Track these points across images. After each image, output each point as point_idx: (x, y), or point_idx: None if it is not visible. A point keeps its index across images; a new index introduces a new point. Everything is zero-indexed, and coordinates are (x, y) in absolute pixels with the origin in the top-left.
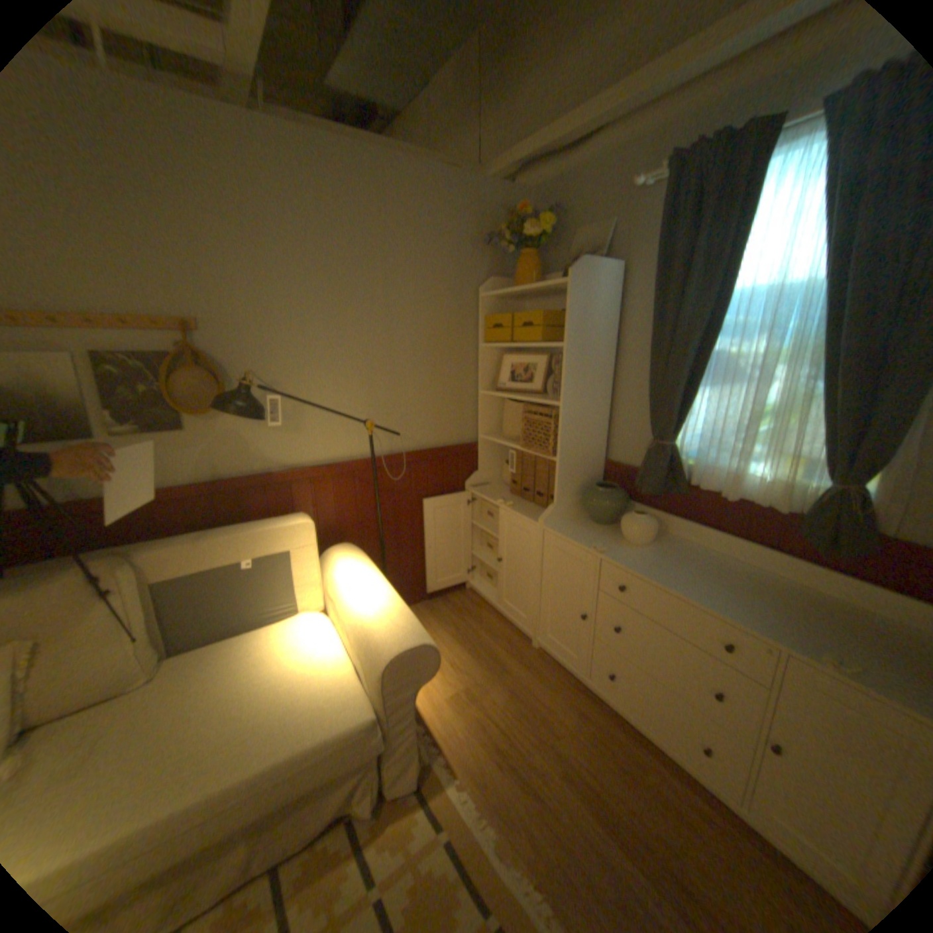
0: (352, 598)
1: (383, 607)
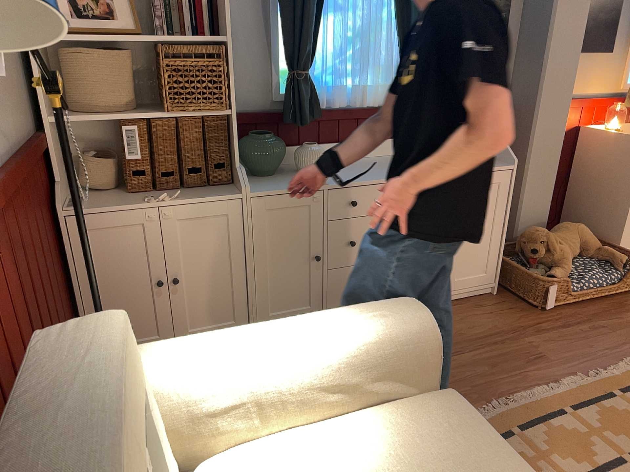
0: (284, 354)
1: (330, 321)
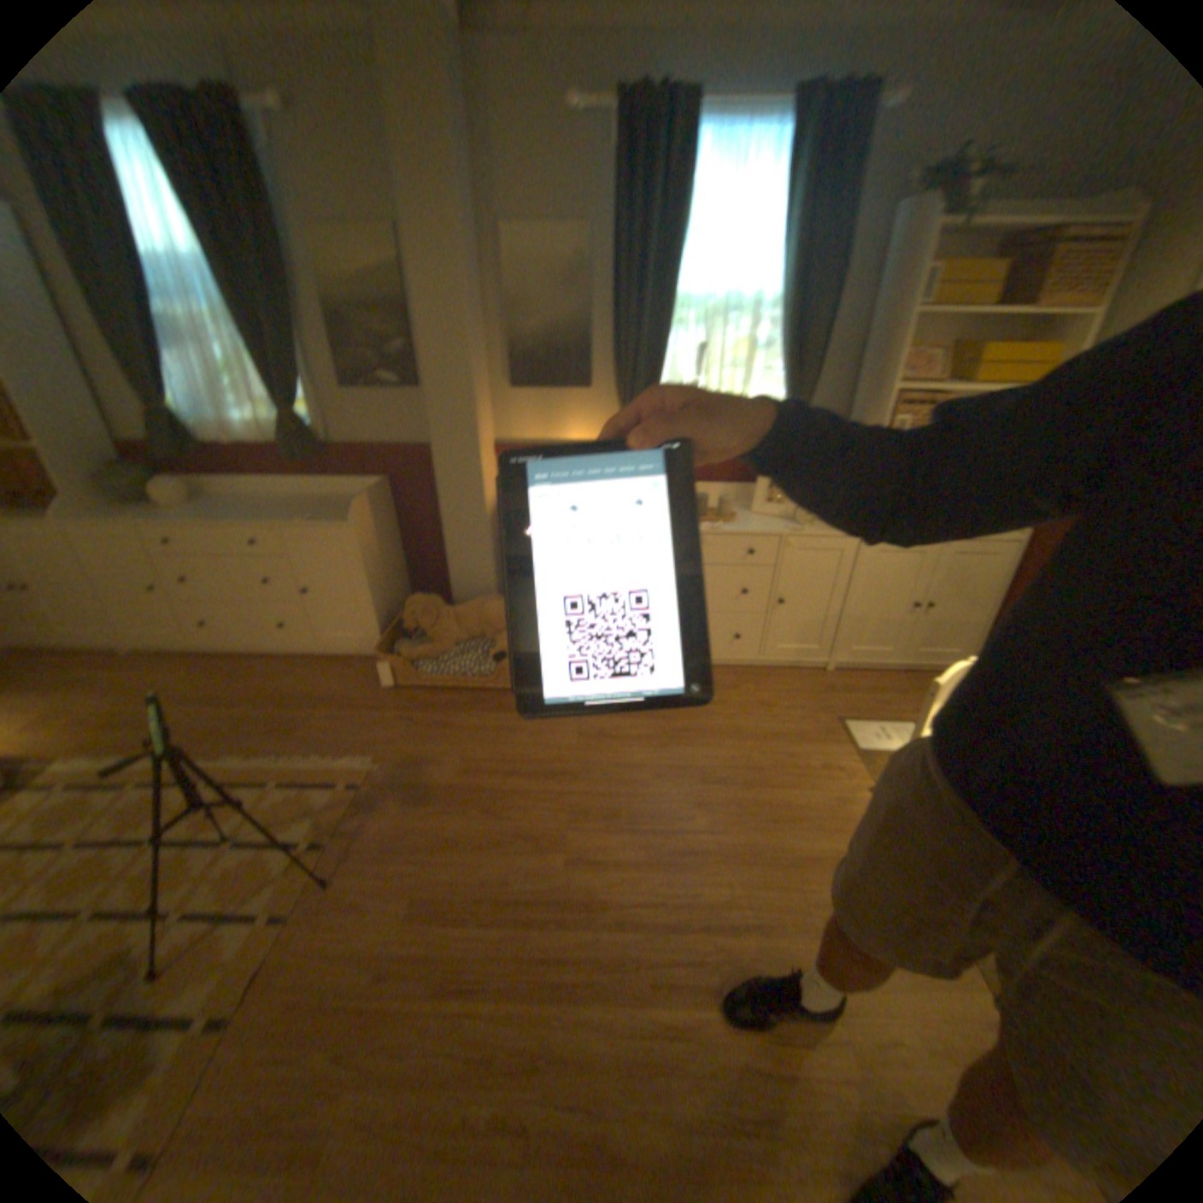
0: None
1: None
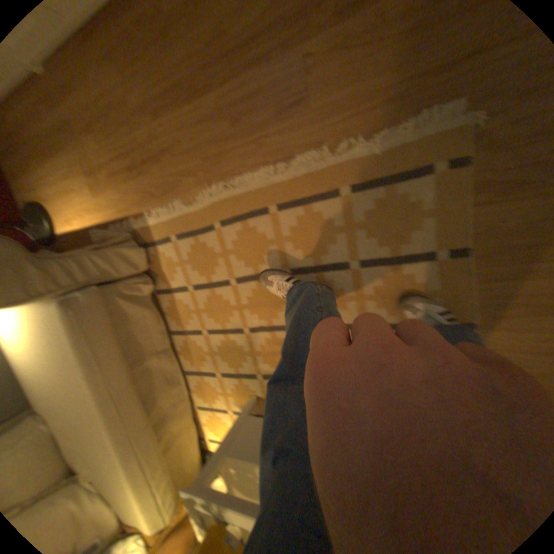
0: None
1: None
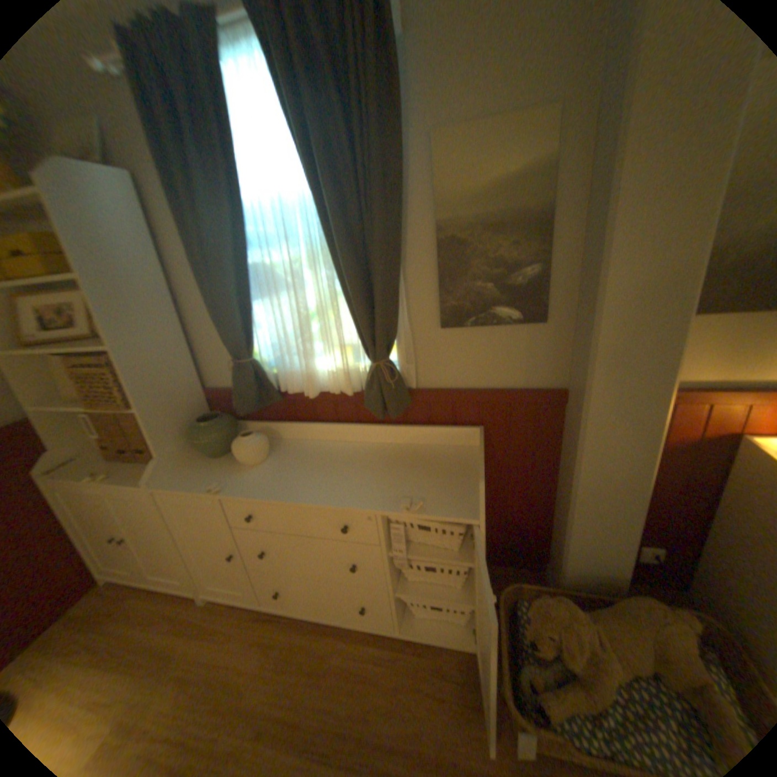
0: None
1: None
